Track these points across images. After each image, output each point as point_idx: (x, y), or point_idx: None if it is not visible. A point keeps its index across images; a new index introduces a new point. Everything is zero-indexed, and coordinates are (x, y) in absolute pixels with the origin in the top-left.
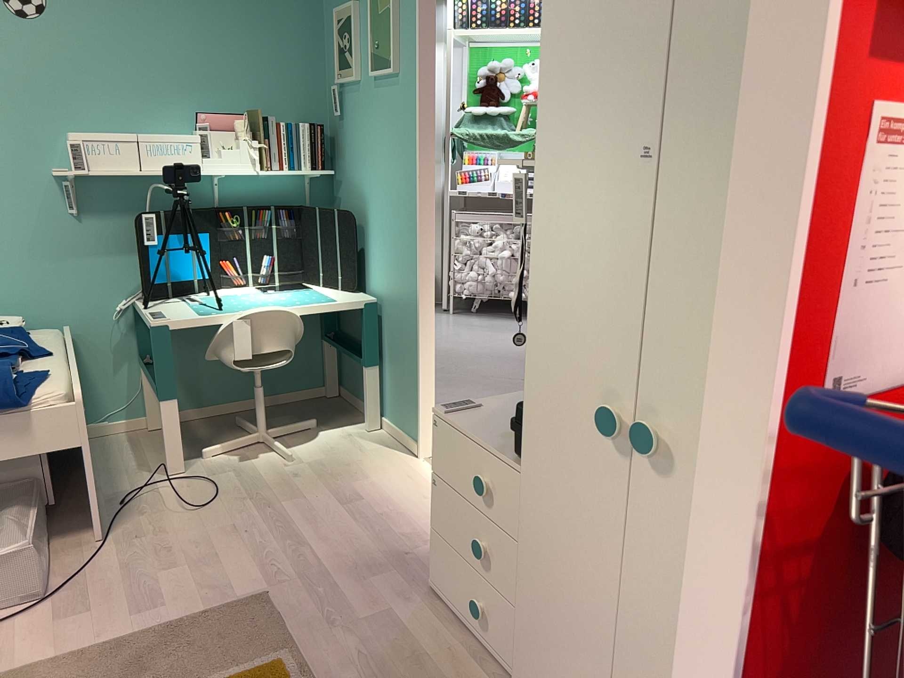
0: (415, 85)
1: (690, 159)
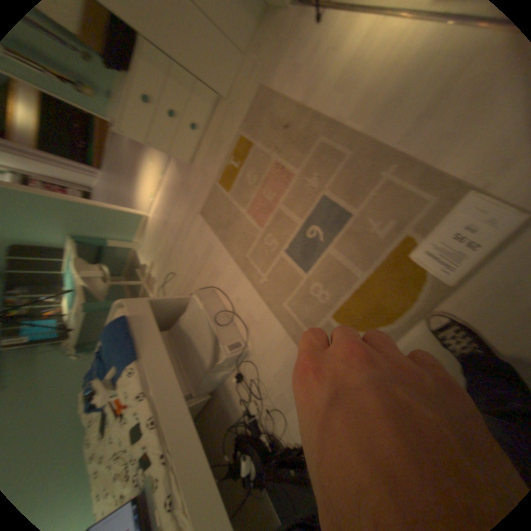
0: None
1: None
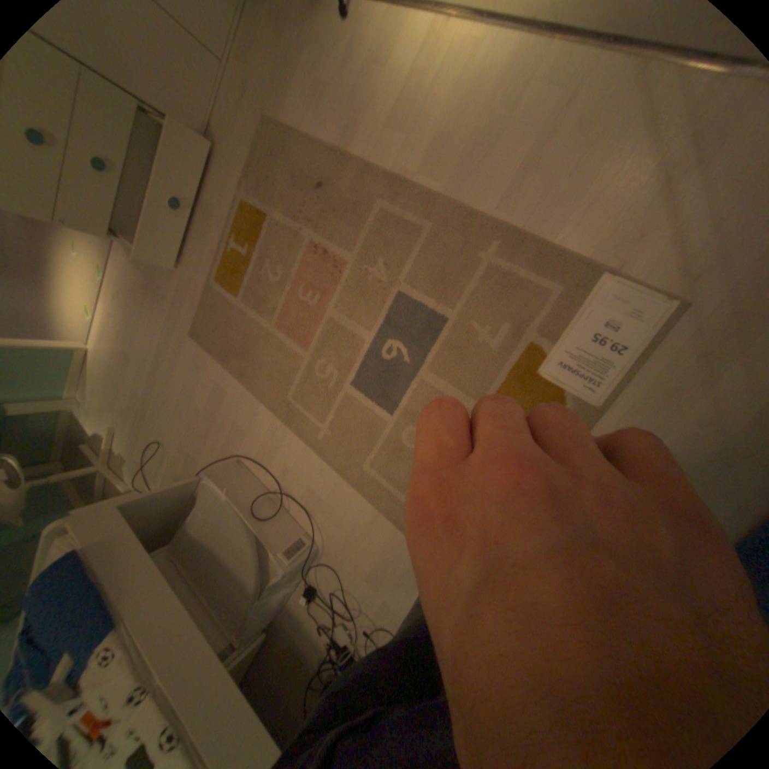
0: None
1: None
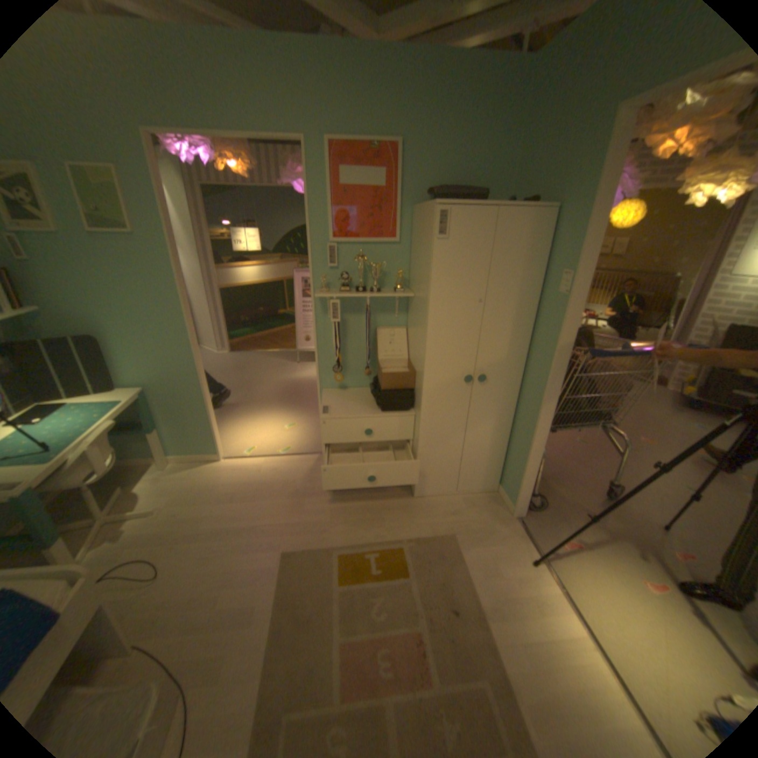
0: (163, 243)
1: (495, 304)
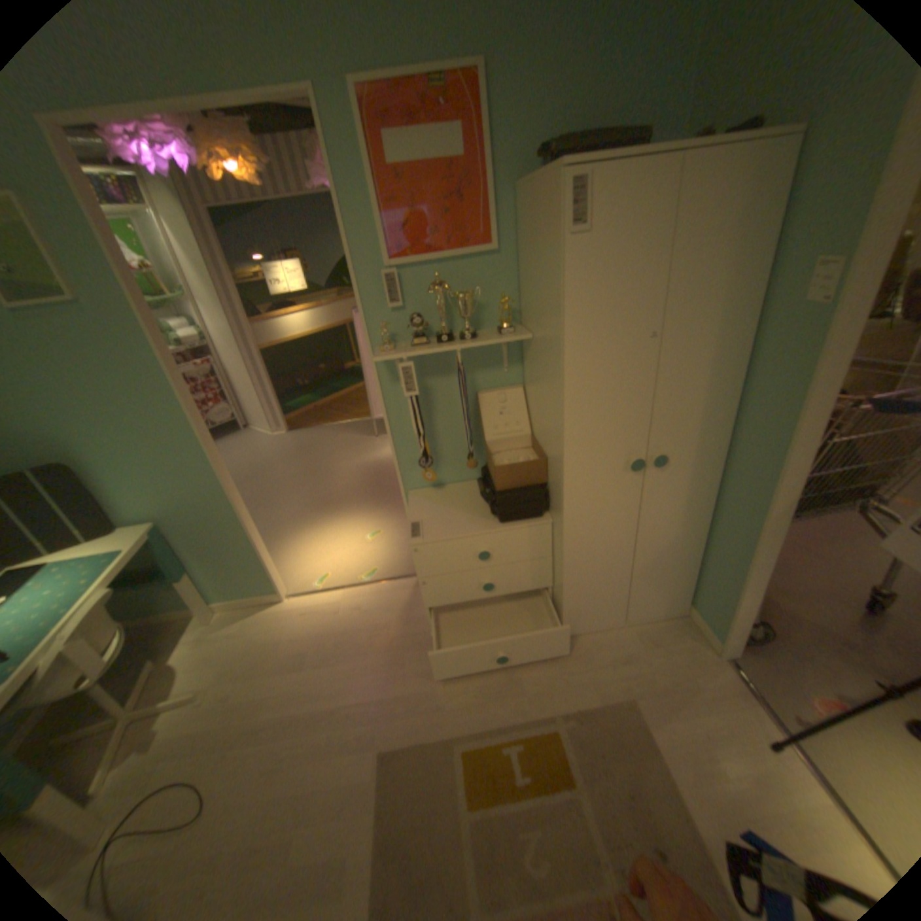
0: (128, 308)
1: (681, 336)
